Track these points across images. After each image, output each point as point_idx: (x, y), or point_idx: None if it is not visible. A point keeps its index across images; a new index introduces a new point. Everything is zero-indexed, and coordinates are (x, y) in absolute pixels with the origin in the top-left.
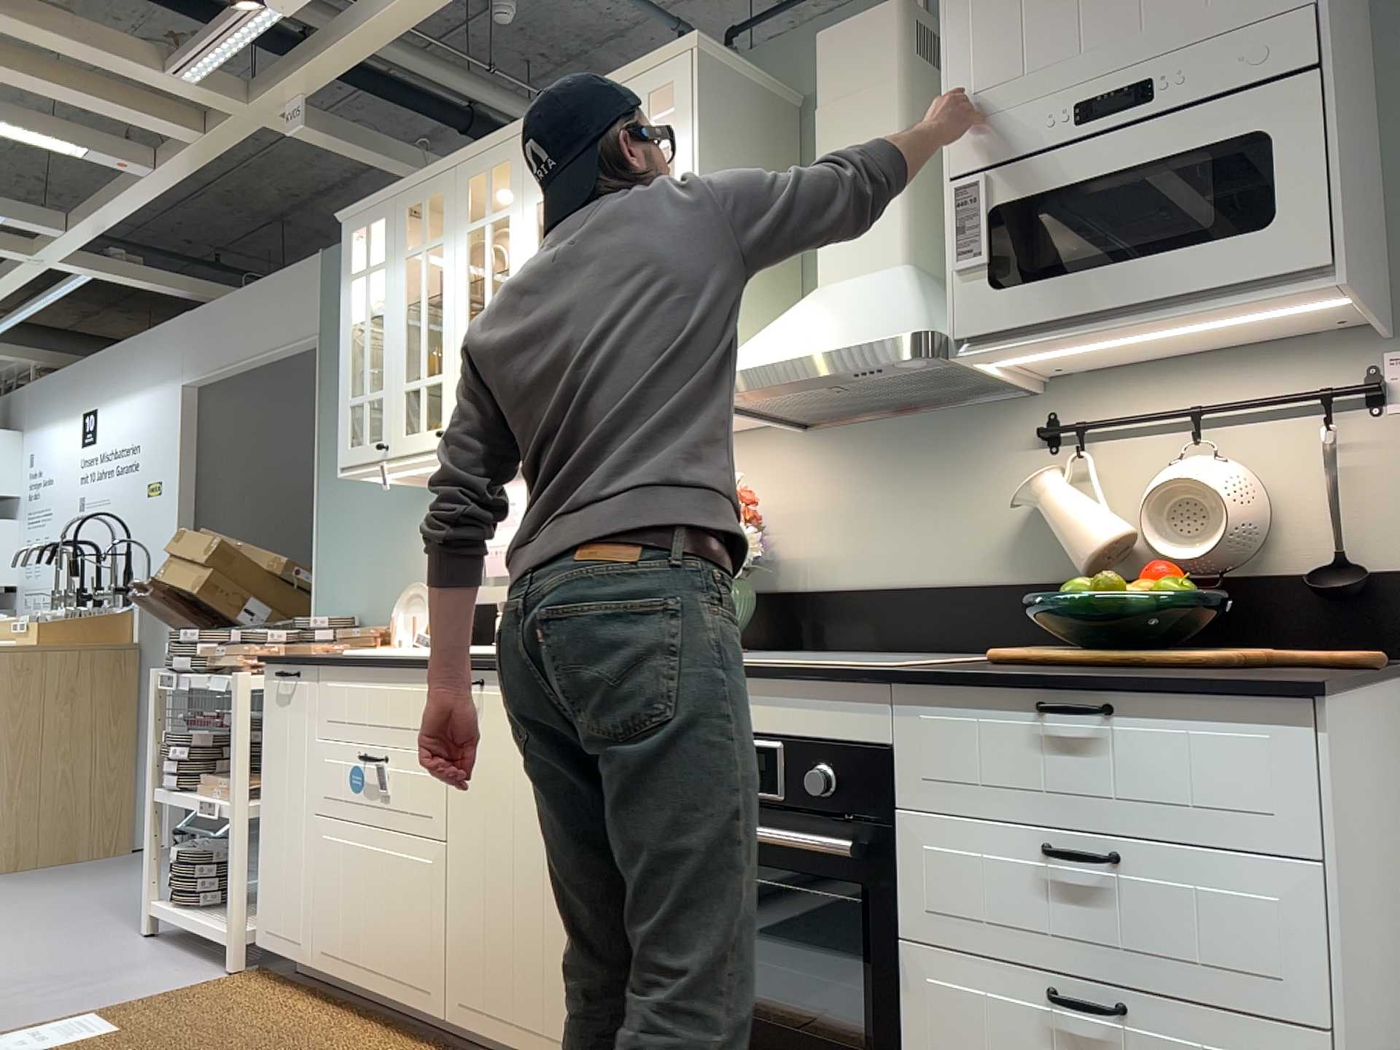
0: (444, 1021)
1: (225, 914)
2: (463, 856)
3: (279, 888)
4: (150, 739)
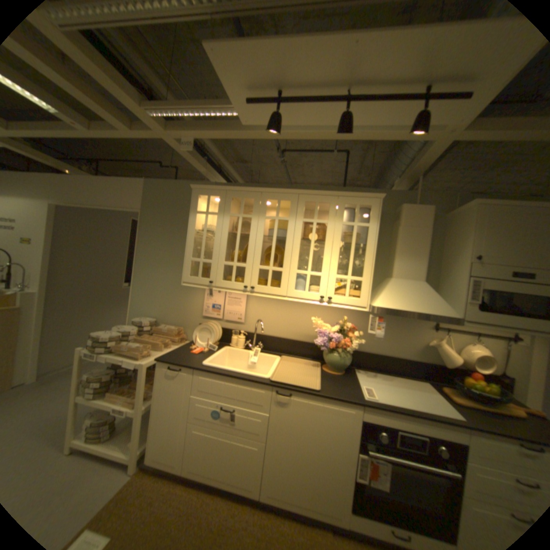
0: (259, 501)
1: (112, 443)
2: (275, 450)
3: (162, 446)
4: (72, 378)
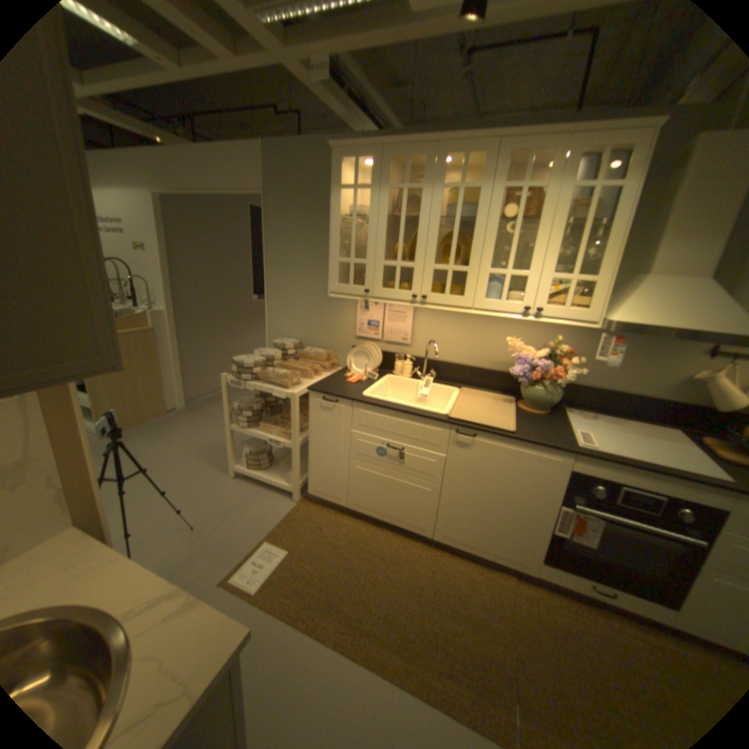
0: (433, 540)
1: (273, 472)
2: (454, 494)
3: (325, 479)
4: (224, 406)
